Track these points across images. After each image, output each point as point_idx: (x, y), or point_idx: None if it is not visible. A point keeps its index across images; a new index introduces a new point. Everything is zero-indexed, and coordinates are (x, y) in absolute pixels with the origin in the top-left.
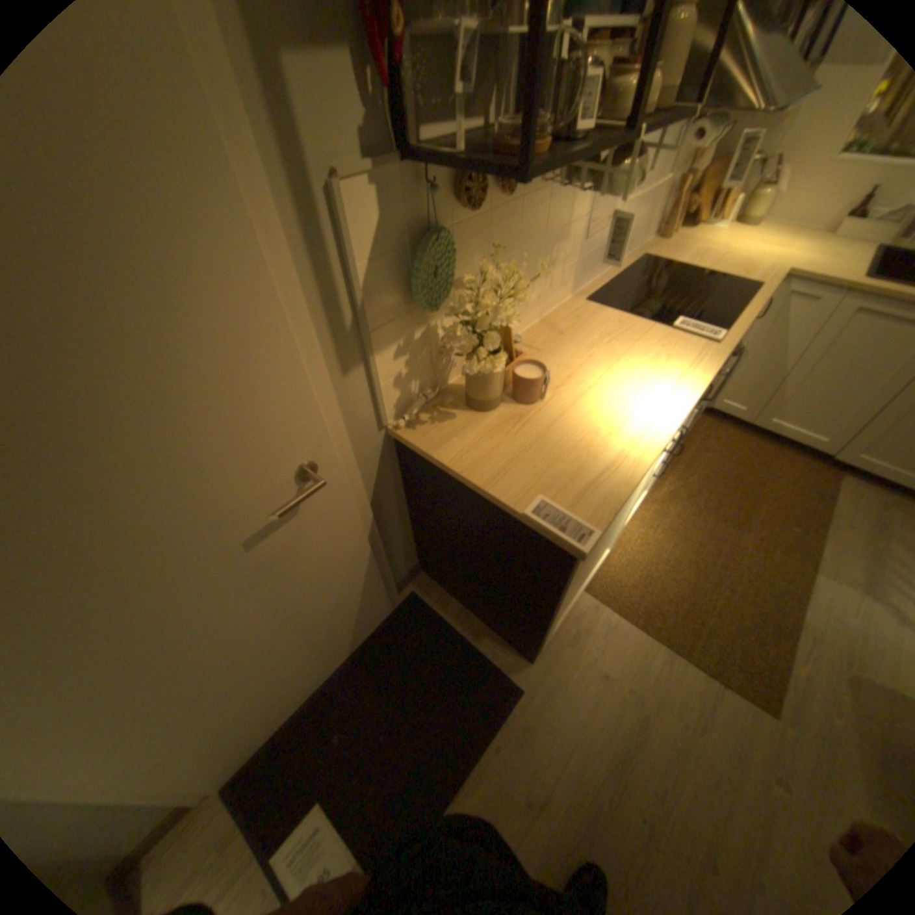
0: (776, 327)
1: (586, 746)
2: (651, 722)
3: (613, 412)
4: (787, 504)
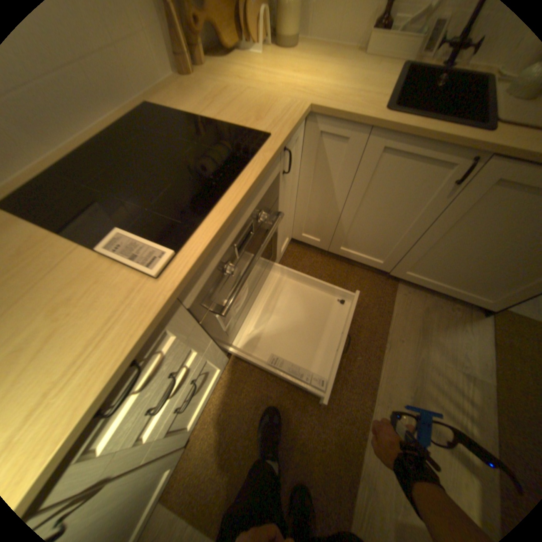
0: (318, 169)
1: None
2: None
3: None
4: (353, 329)
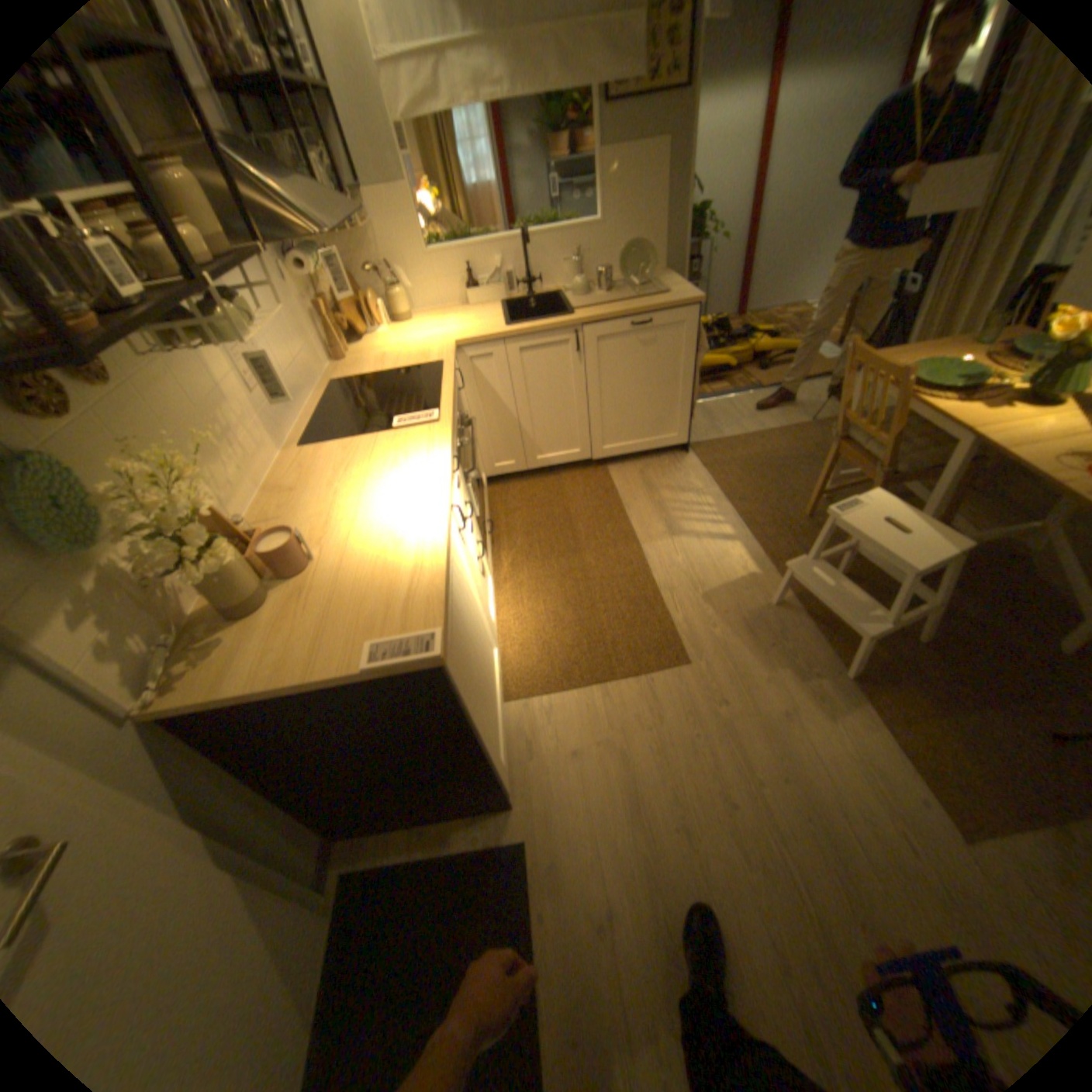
0: (482, 390)
1: (600, 826)
2: (626, 752)
3: (388, 526)
4: (589, 512)
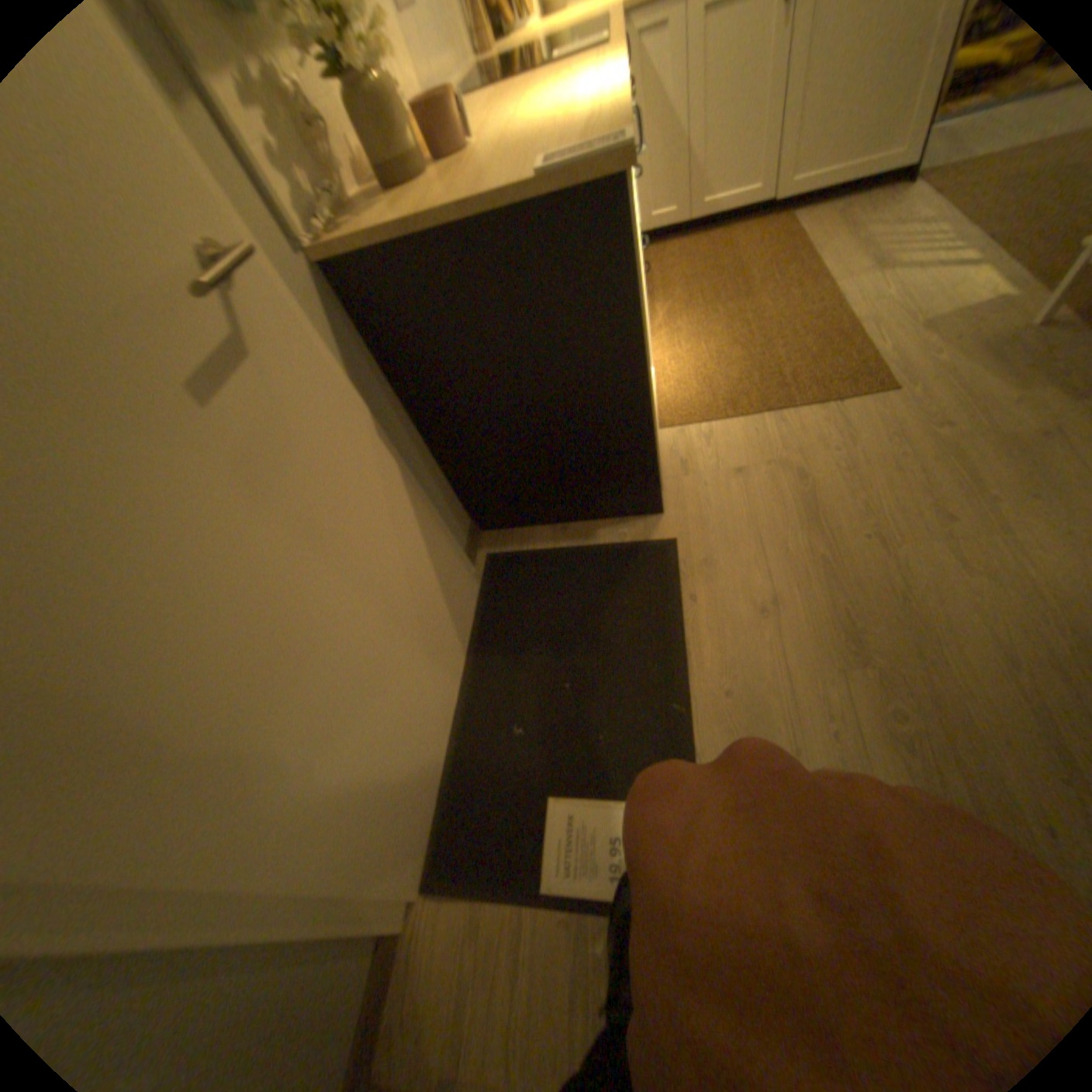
0: (647, 87)
1: (768, 529)
2: (804, 468)
3: (553, 103)
4: (768, 256)
